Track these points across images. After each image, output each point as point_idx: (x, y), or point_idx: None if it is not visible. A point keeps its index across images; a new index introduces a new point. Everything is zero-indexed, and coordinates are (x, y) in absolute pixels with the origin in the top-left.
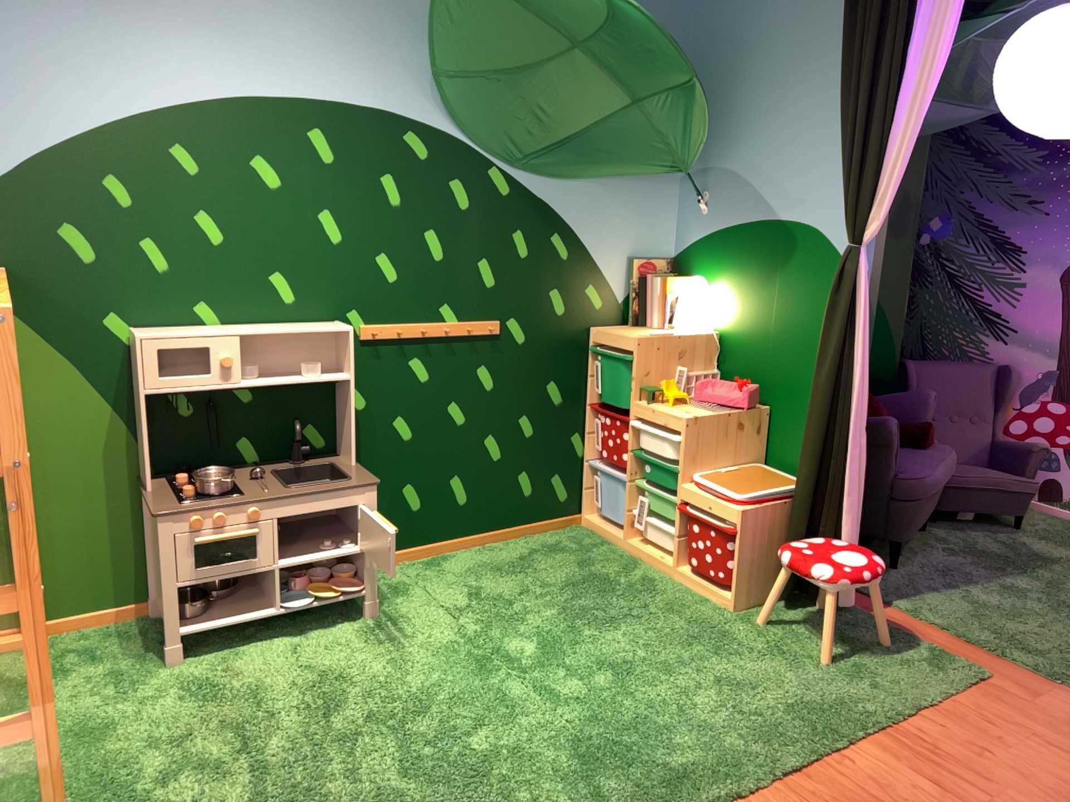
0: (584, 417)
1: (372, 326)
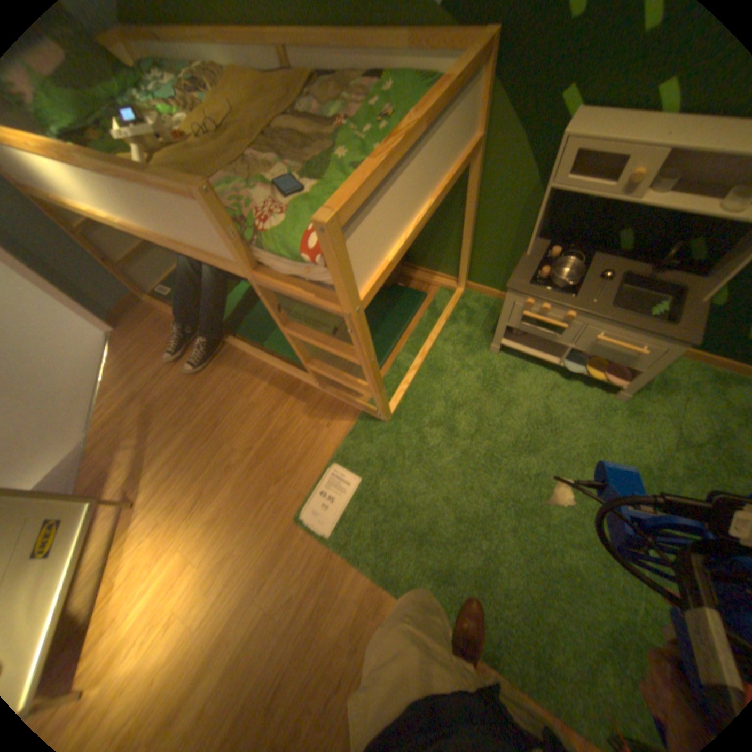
0: None
1: None
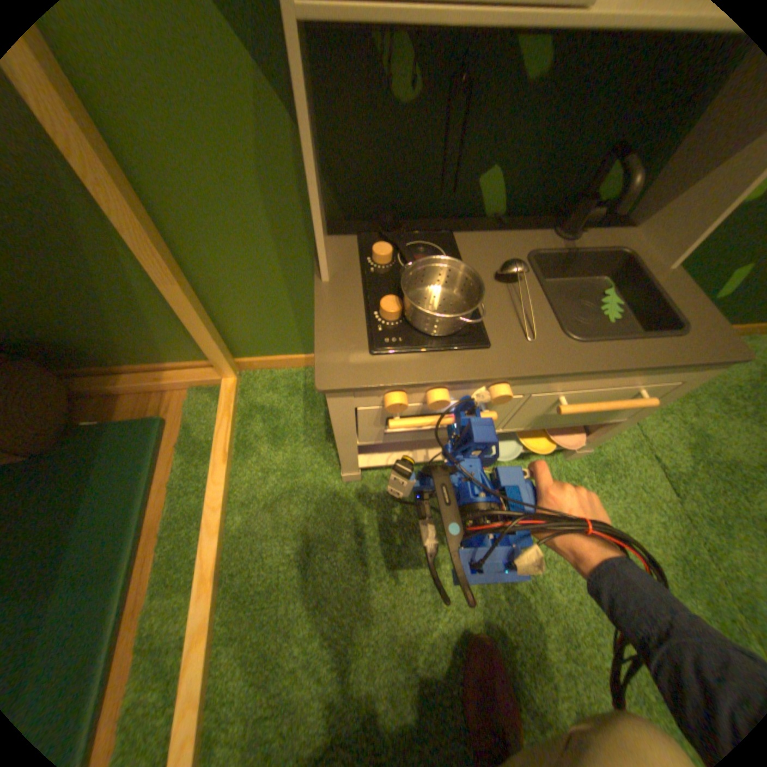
0: None
1: None
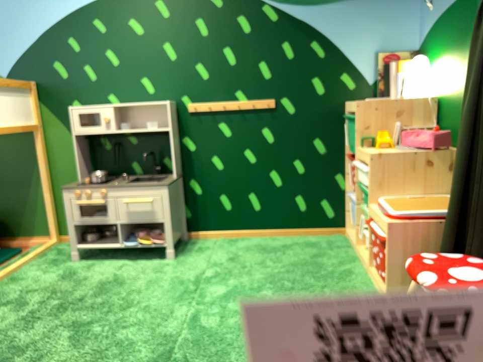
0: (345, 163)
1: (193, 103)
